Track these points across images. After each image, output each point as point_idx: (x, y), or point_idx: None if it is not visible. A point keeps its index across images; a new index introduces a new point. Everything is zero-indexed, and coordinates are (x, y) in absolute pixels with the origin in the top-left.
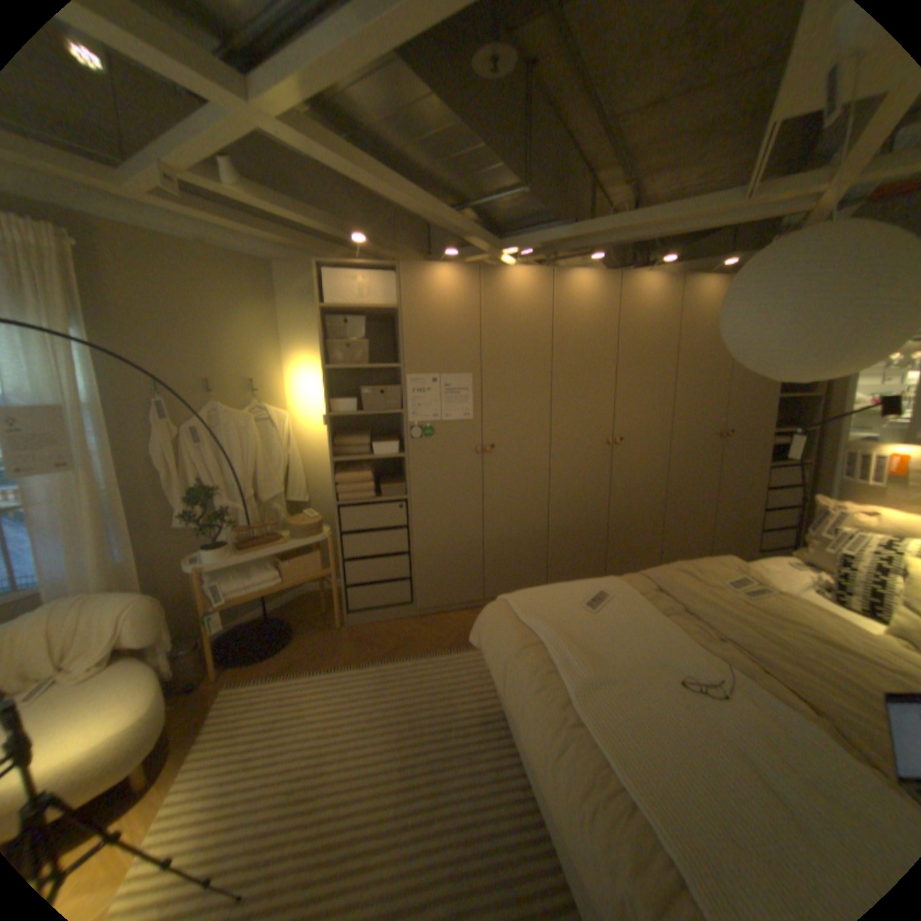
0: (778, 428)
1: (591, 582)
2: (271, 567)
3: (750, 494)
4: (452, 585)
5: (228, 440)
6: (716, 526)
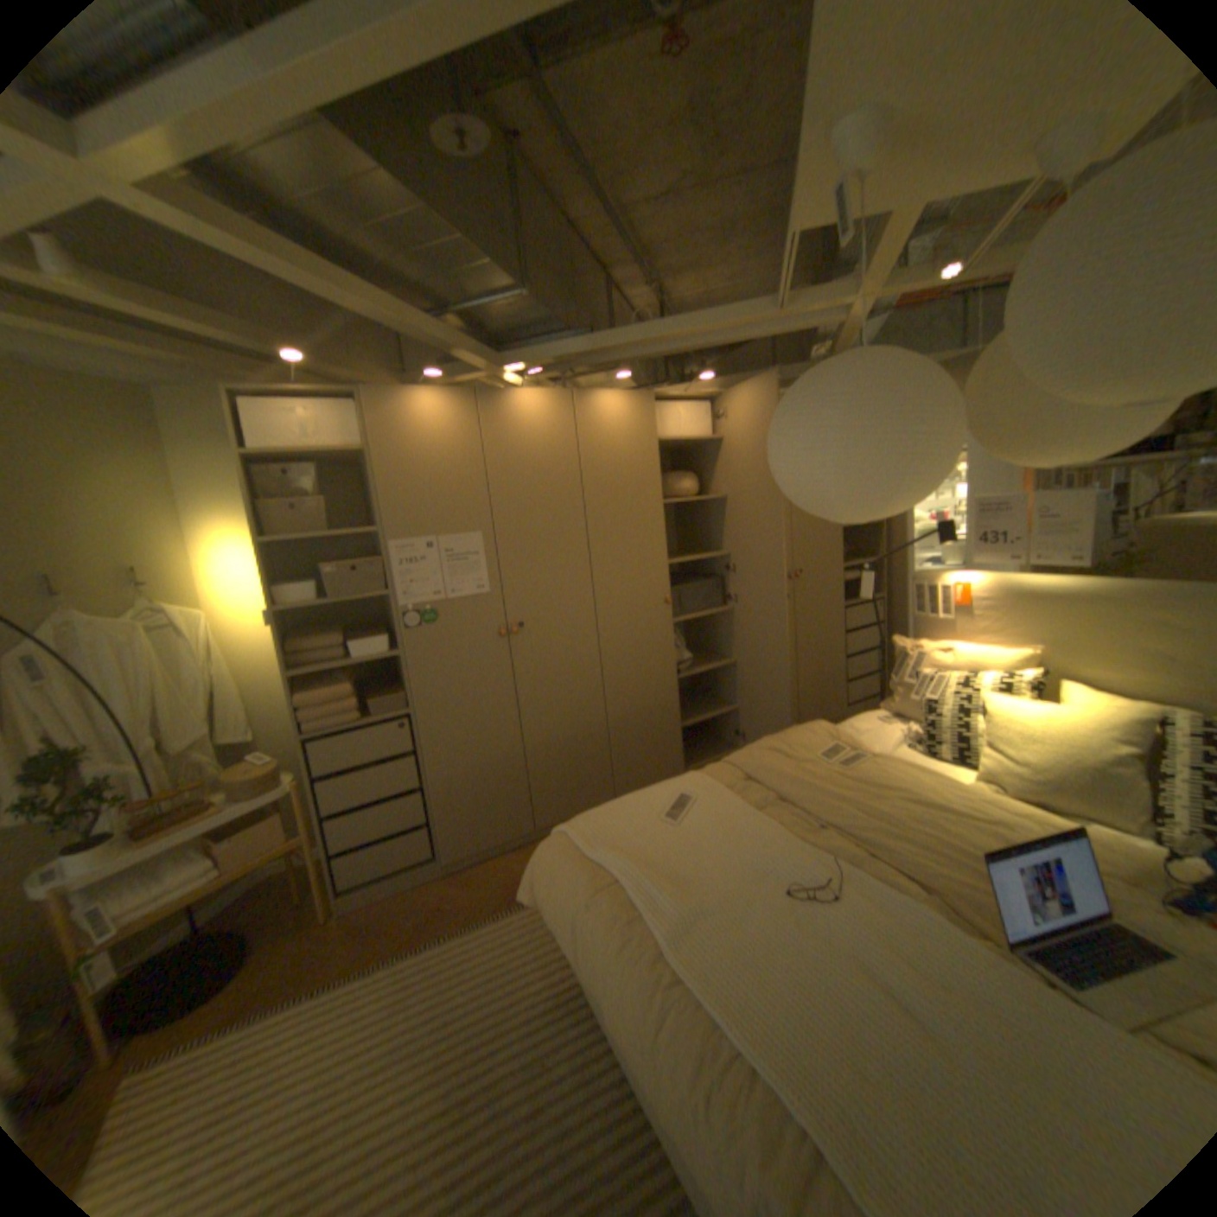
0: (846, 562)
1: (668, 784)
2: (198, 856)
3: (828, 641)
4: (489, 821)
5: (98, 668)
6: (799, 684)
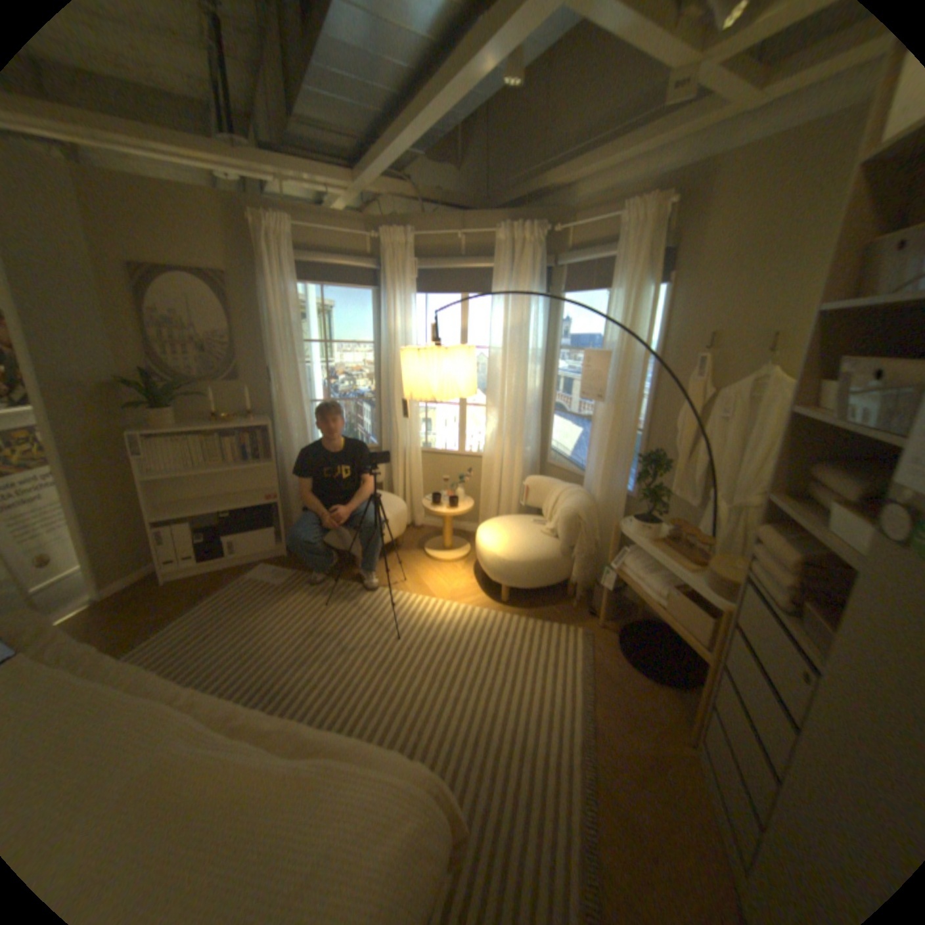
0: None
1: None
2: (675, 586)
3: None
4: None
5: (764, 420)
6: None
